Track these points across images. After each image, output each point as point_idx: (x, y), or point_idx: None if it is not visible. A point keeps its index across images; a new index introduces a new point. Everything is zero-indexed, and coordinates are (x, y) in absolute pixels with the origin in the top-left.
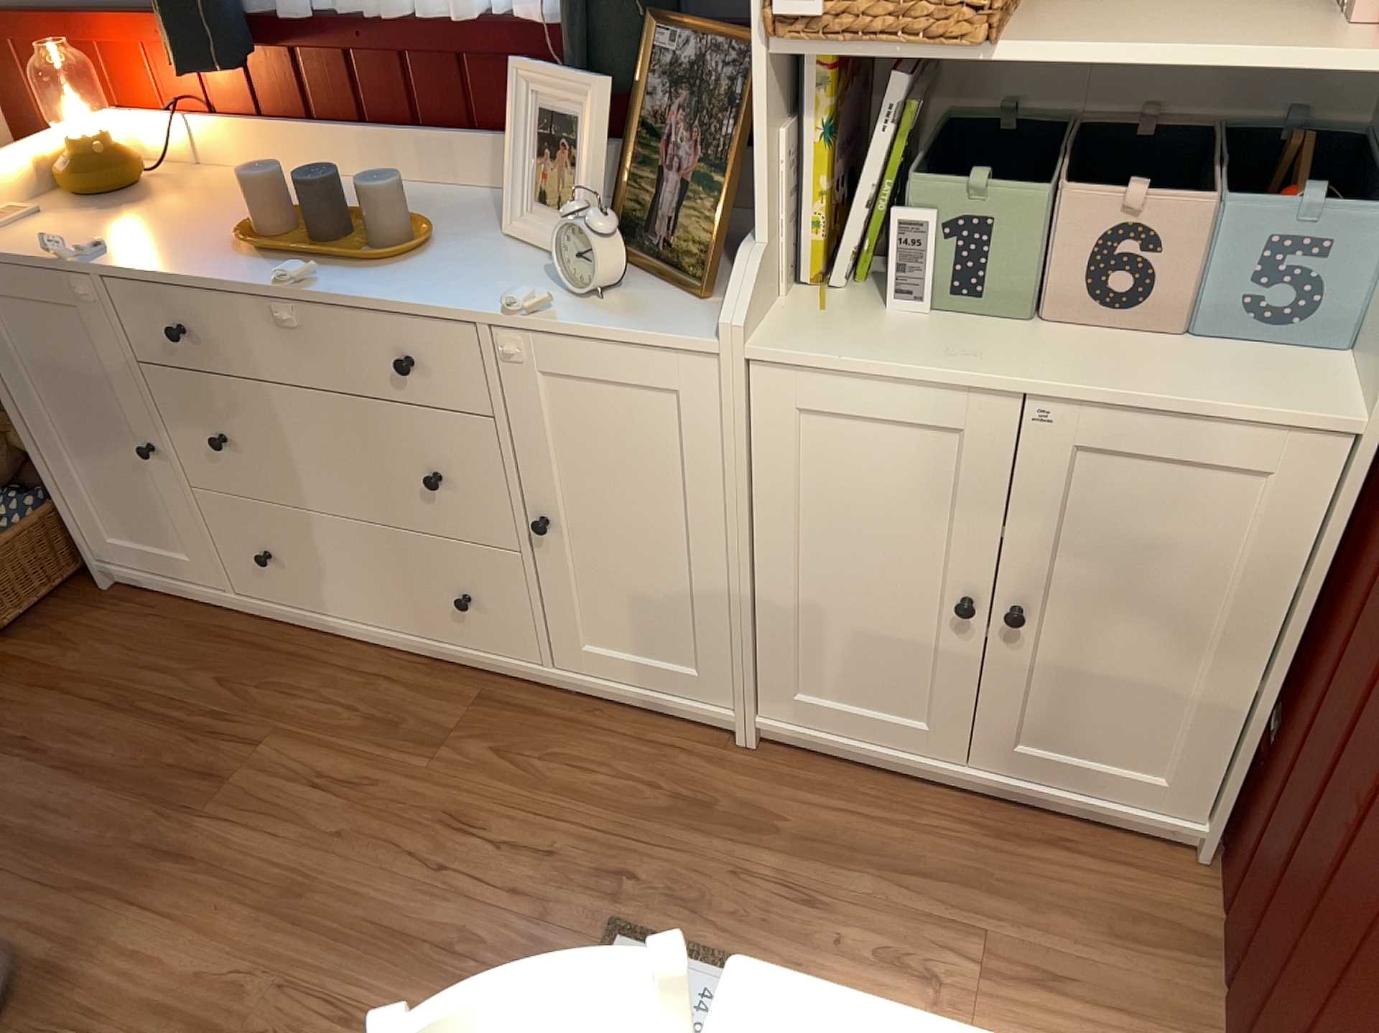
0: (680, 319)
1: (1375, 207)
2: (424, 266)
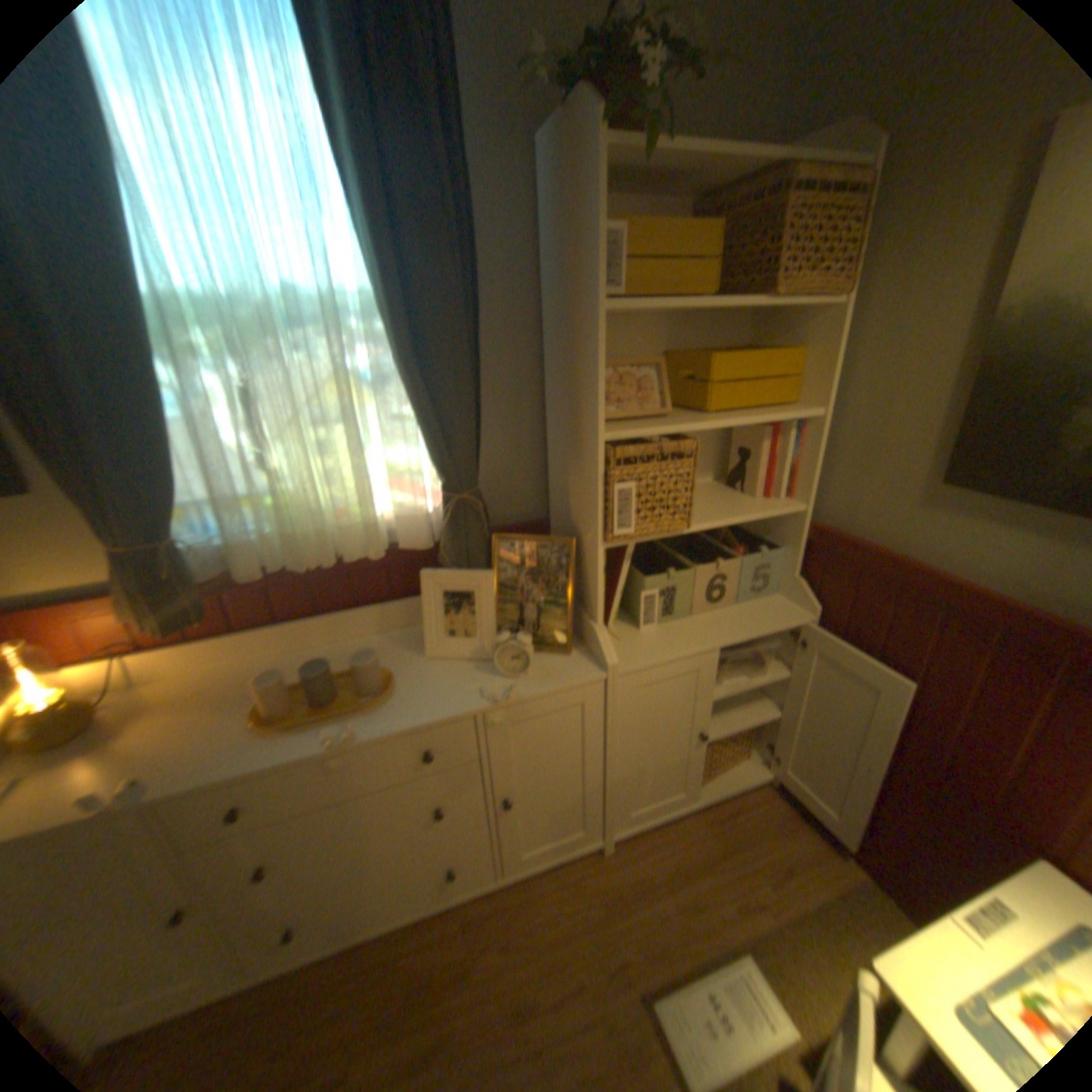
0: (571, 669)
1: (777, 546)
2: (397, 695)
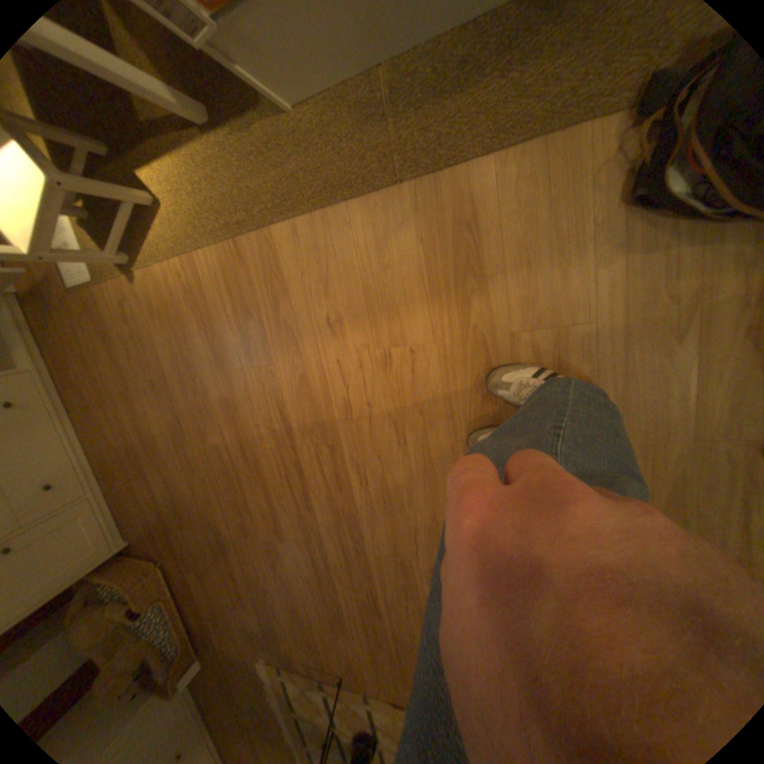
0: None
1: None
2: None
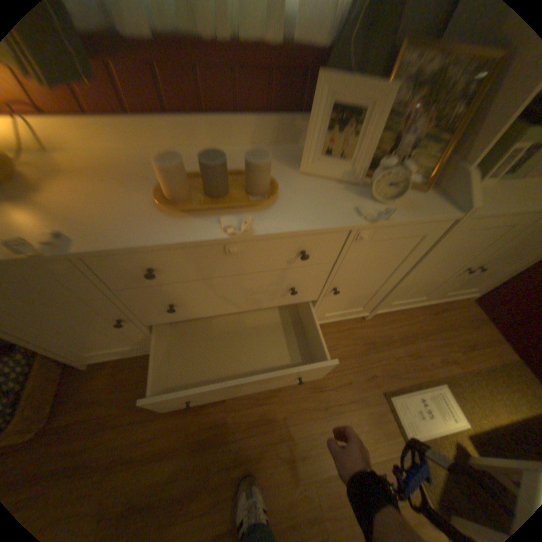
0: (432, 204)
1: None
2: (283, 198)
